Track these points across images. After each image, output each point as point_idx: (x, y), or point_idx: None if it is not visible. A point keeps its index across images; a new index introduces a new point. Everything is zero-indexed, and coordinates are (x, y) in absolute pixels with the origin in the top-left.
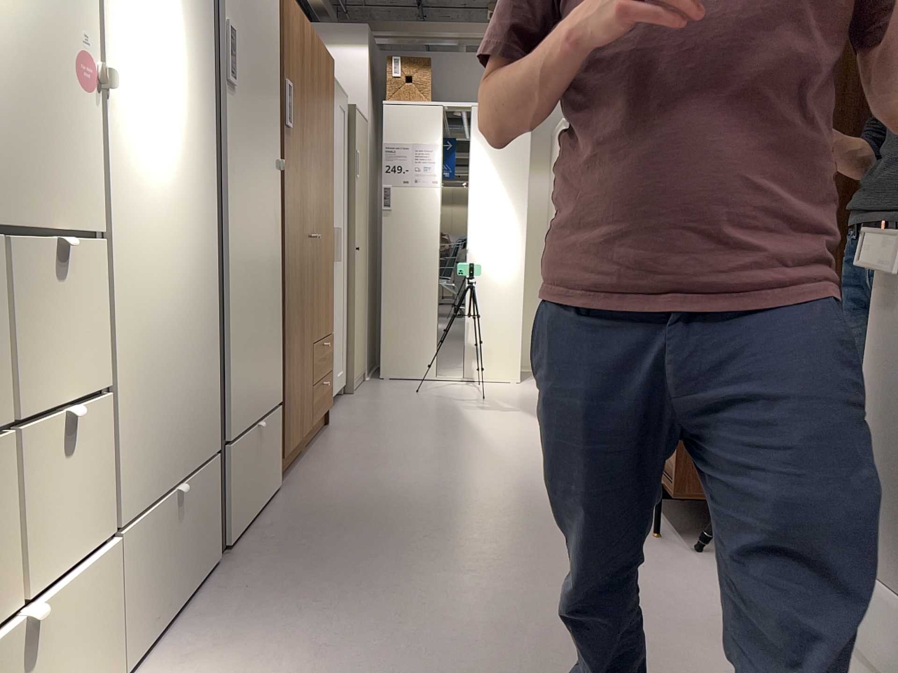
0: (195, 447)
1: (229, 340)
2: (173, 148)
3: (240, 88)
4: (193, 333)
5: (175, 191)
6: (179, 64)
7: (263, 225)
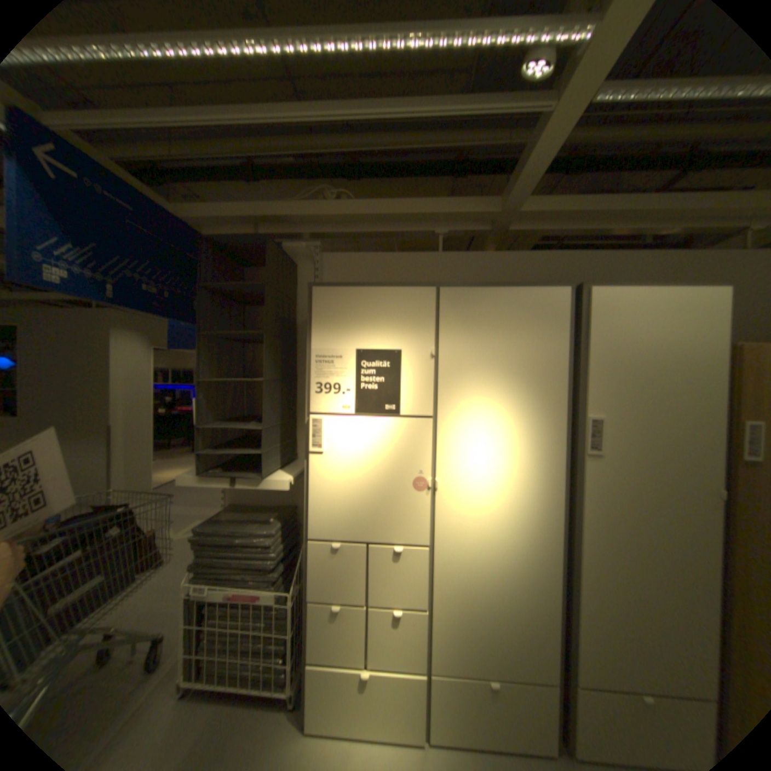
0: (523, 670)
1: (585, 620)
2: (506, 504)
3: (617, 453)
4: (524, 604)
5: (506, 526)
6: (517, 460)
7: (669, 547)
